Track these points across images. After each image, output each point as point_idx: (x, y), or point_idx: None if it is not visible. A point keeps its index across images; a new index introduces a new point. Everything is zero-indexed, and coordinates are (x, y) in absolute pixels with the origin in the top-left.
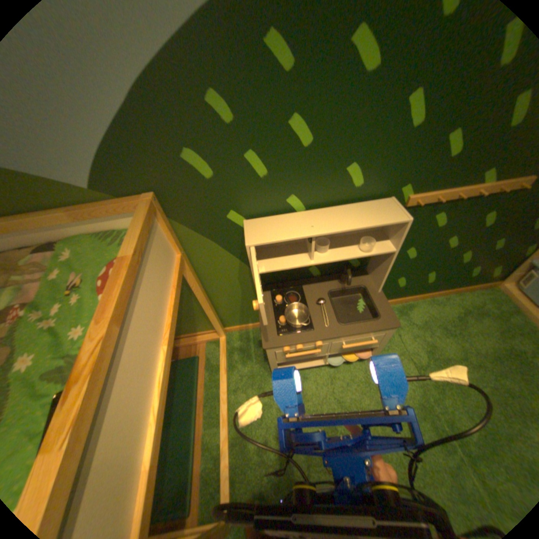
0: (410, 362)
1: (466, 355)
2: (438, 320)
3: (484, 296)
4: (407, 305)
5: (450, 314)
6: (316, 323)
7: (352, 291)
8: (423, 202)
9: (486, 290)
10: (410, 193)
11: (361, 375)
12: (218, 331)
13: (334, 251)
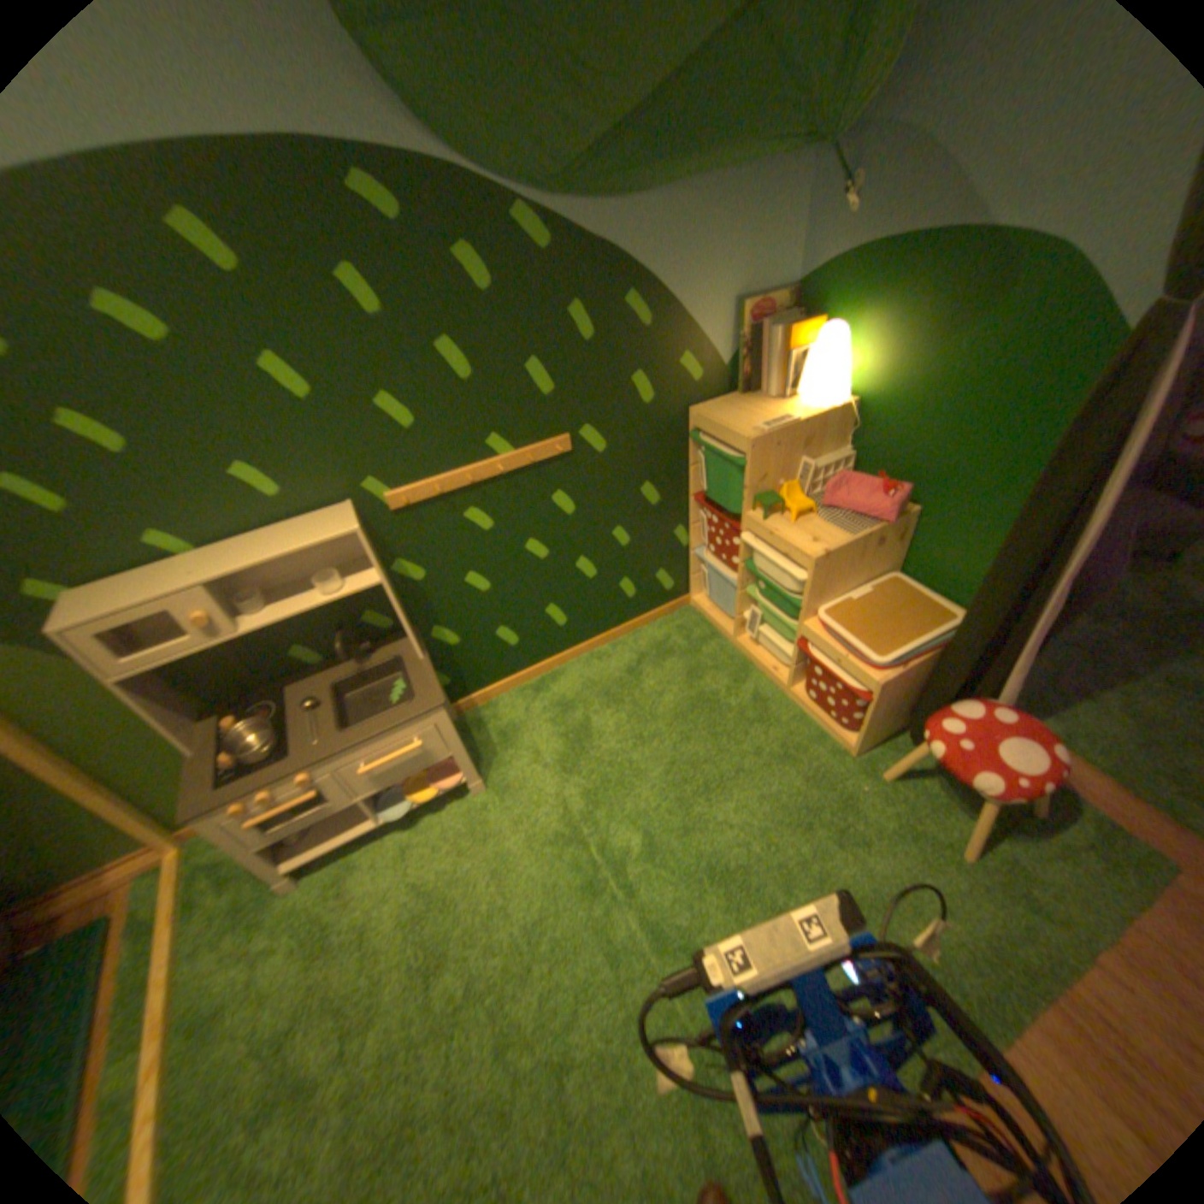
0: (547, 770)
1: (635, 726)
2: (597, 684)
3: (669, 623)
4: (551, 674)
5: (616, 668)
6: (297, 743)
7: (383, 672)
8: (417, 499)
9: (672, 615)
10: (384, 490)
11: (461, 822)
12: (155, 841)
13: (279, 607)
